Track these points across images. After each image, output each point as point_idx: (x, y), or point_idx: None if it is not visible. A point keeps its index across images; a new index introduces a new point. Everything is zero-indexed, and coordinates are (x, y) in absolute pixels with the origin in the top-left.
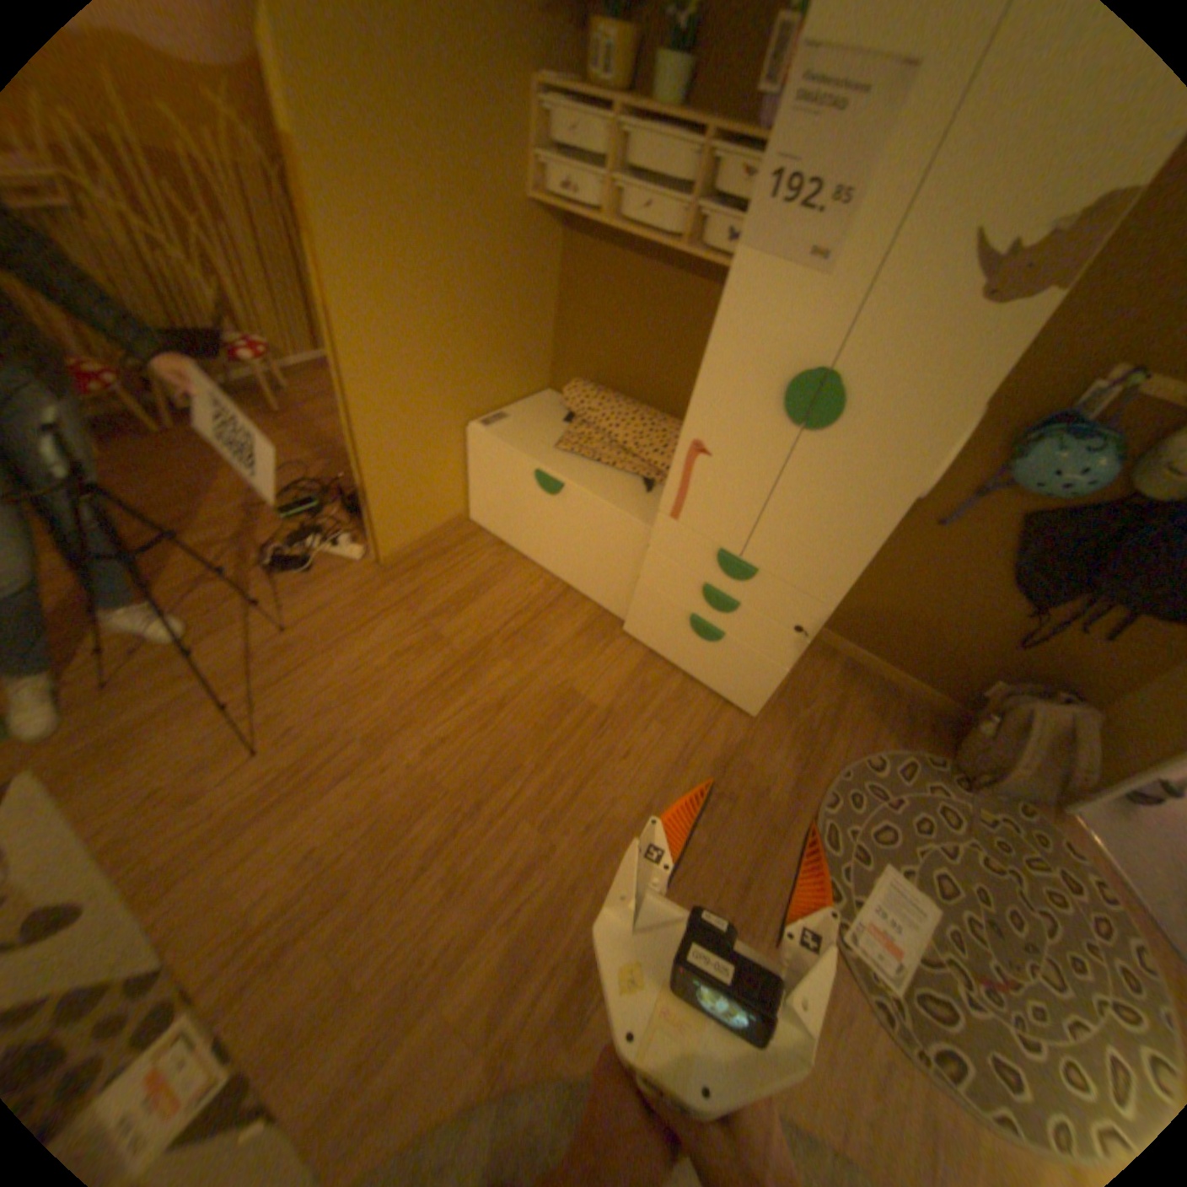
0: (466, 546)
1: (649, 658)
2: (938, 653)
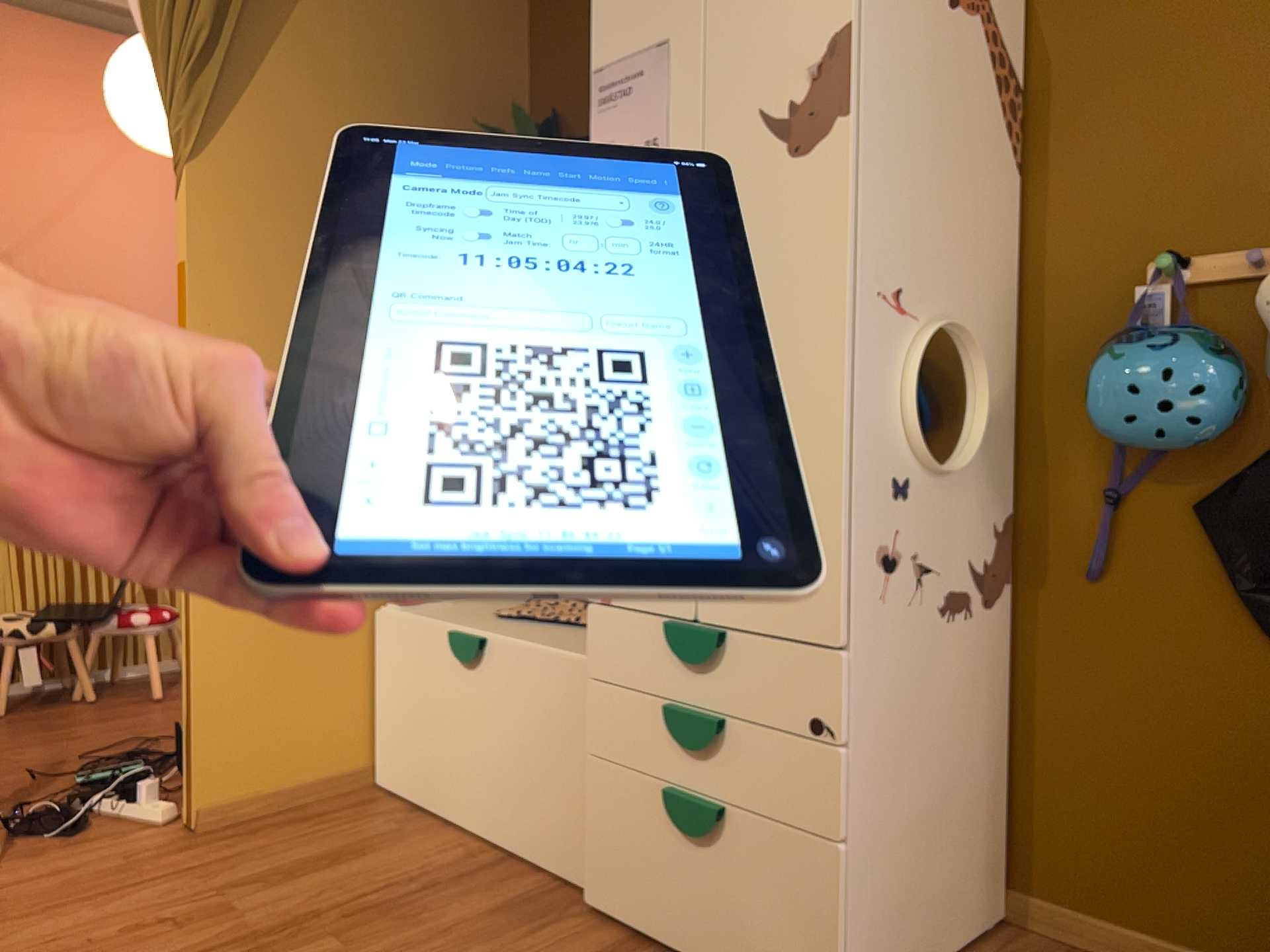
0: (352, 811)
1: (628, 947)
2: (1266, 874)
